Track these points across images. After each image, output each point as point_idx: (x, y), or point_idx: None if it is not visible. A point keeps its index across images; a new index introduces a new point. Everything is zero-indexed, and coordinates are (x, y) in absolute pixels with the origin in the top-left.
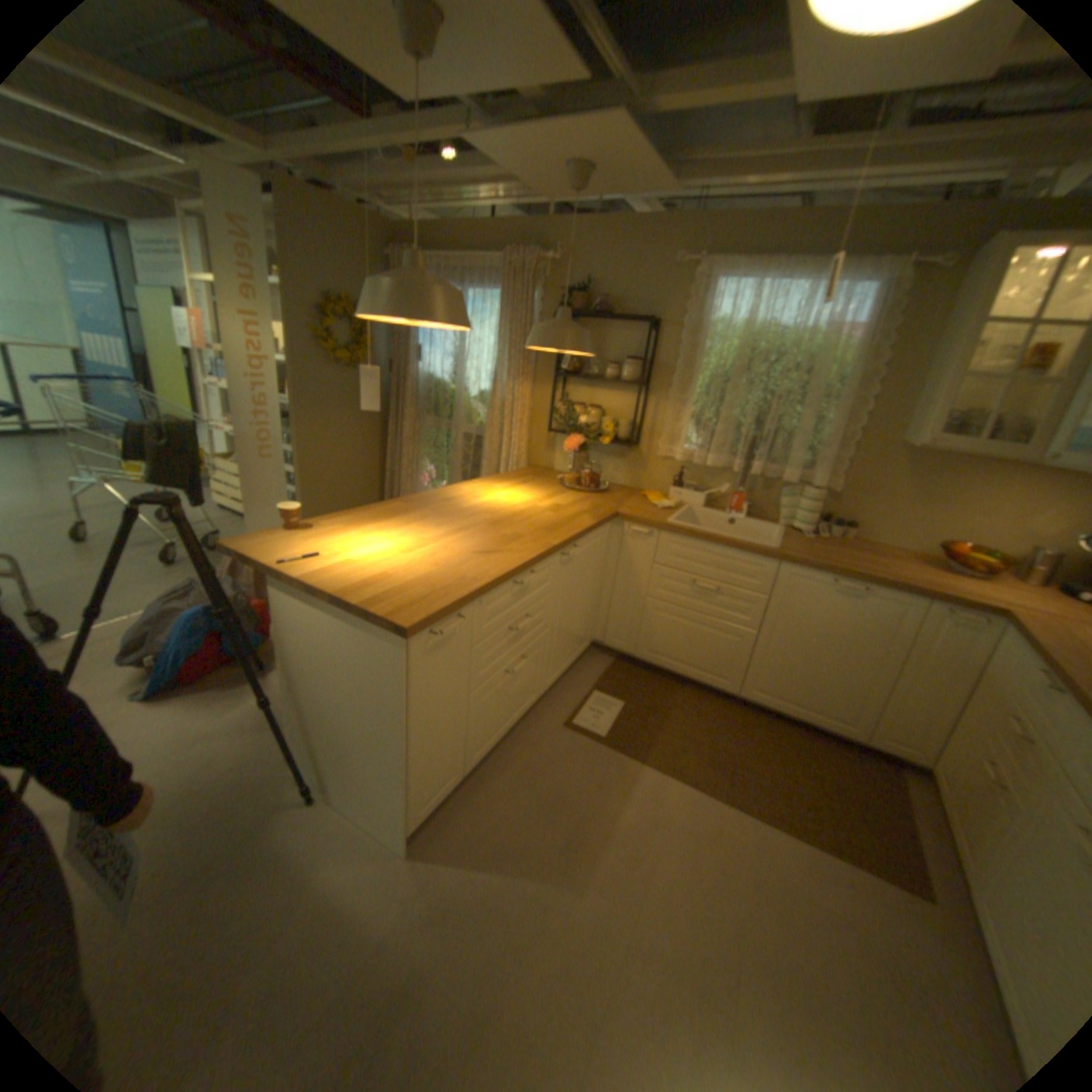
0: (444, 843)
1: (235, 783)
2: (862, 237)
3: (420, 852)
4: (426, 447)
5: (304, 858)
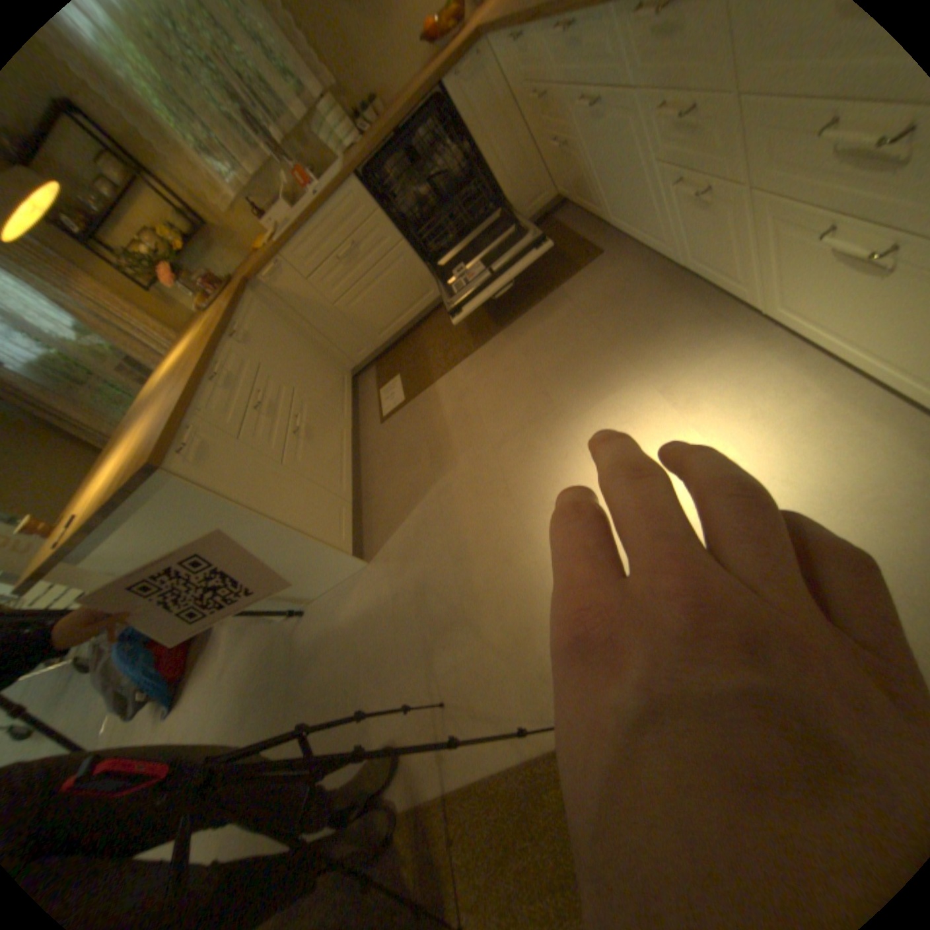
0: (379, 534)
1: (260, 658)
2: None
3: (373, 551)
4: (113, 409)
5: (326, 626)
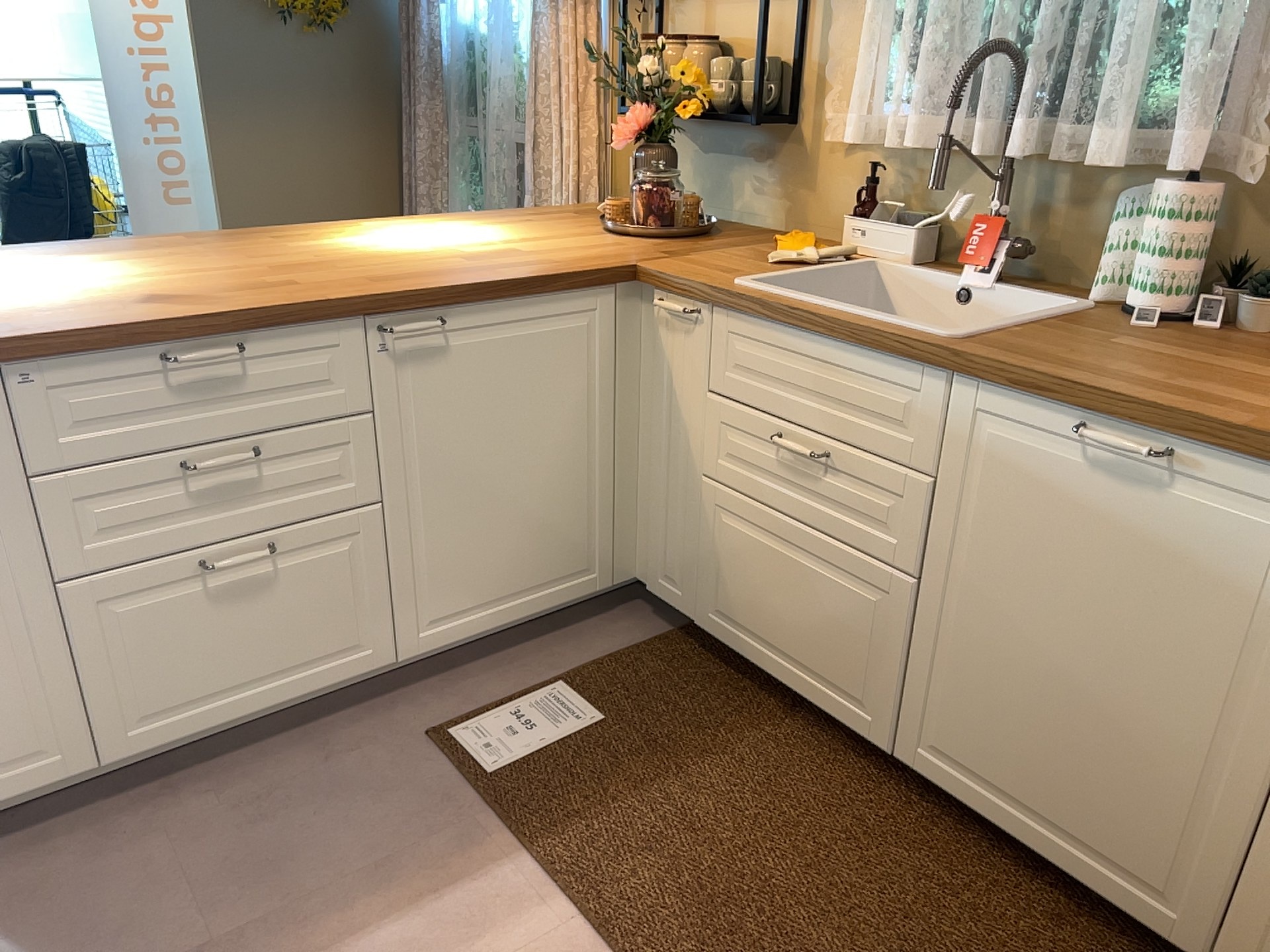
0: (3, 875)
1: None
2: None
3: None
4: (457, 178)
5: None
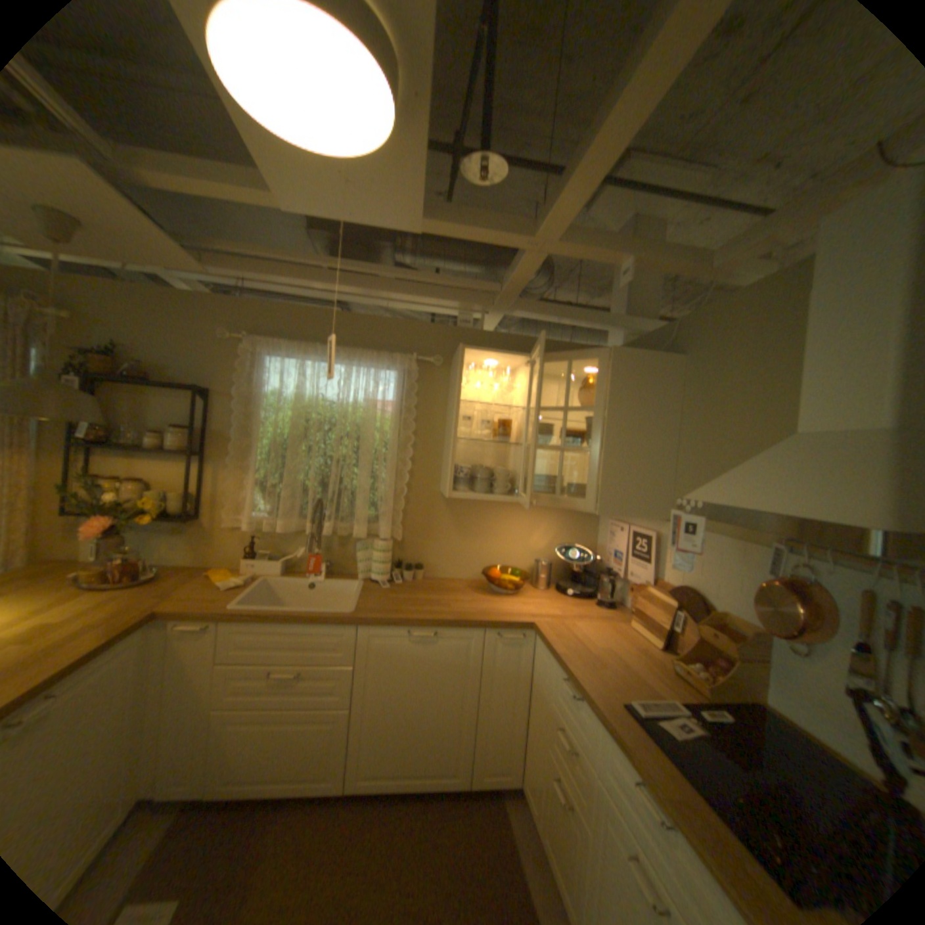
0: None
1: None
2: (378, 338)
3: None
4: None
5: None
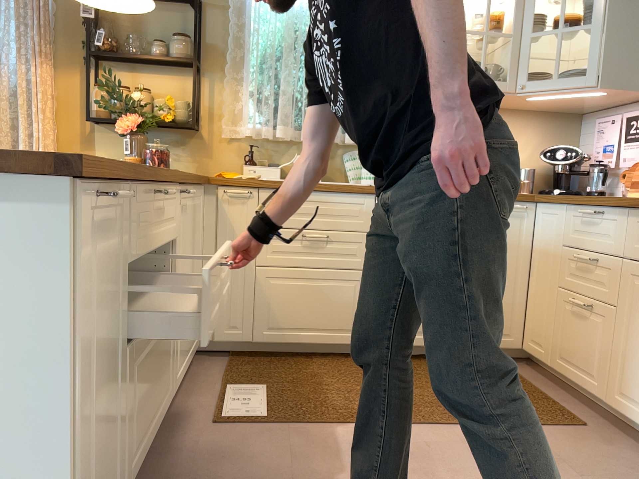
0: None
1: None
2: None
3: None
4: None
5: None
